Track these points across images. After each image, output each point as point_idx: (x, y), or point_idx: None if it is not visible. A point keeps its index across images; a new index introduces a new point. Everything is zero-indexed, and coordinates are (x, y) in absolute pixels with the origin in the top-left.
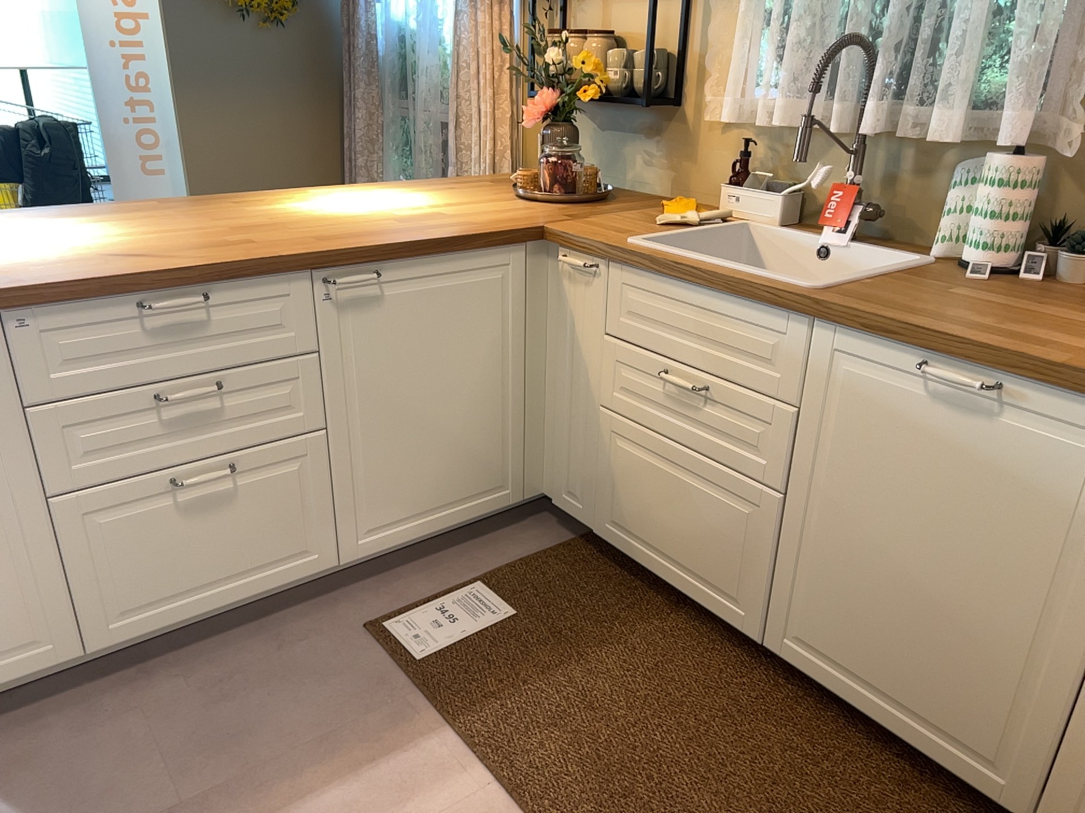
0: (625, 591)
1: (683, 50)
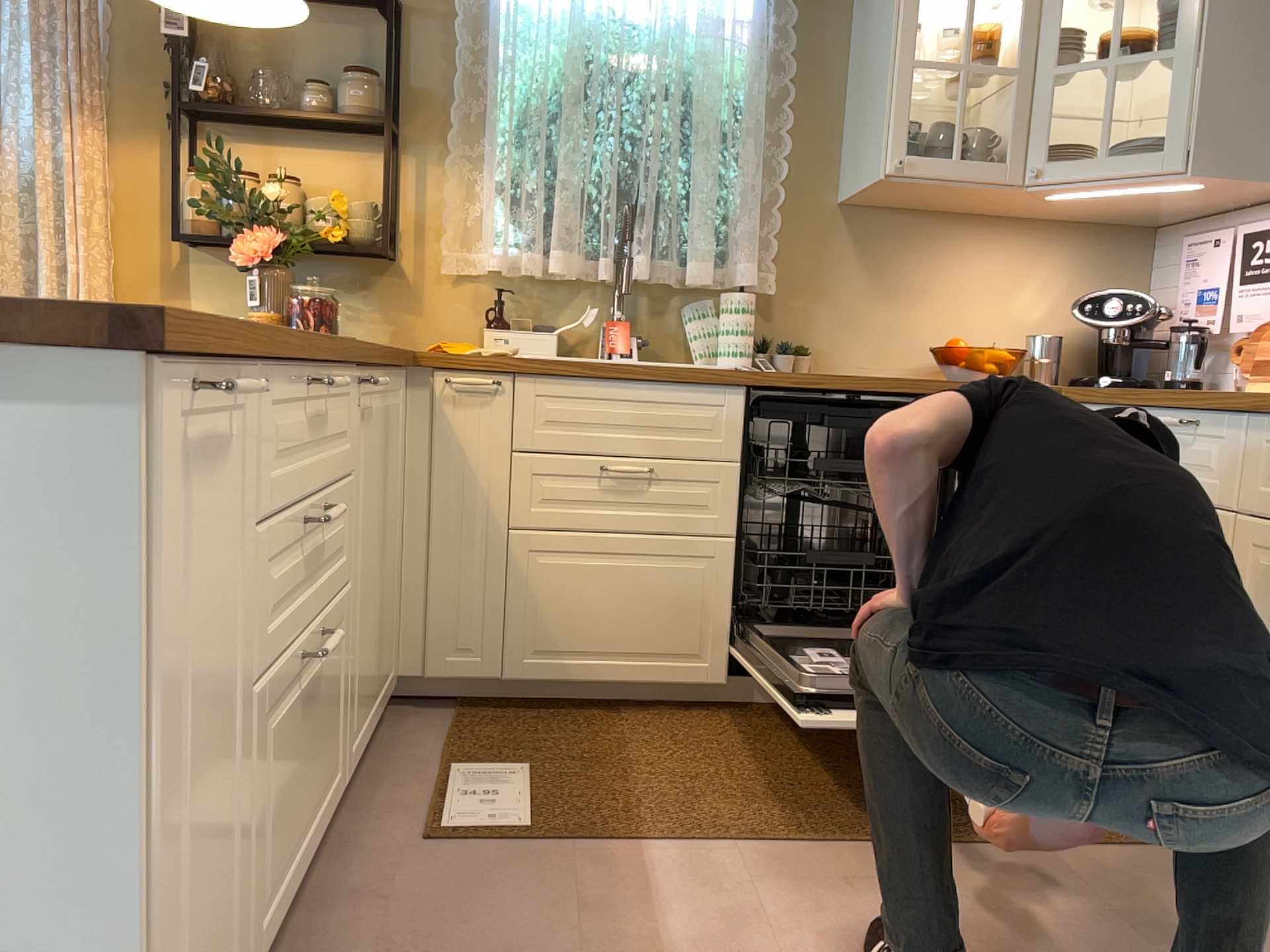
0: (565, 719)
1: (398, 206)
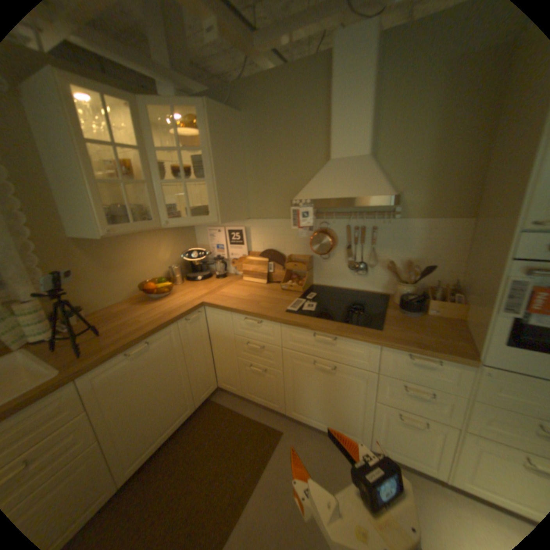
0: None
1: None
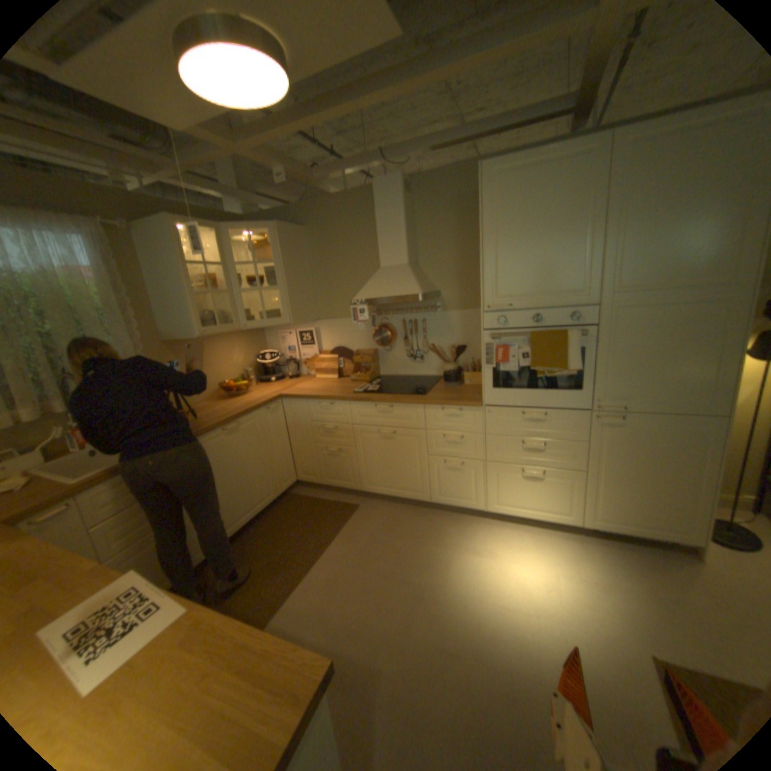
0: None
1: None
